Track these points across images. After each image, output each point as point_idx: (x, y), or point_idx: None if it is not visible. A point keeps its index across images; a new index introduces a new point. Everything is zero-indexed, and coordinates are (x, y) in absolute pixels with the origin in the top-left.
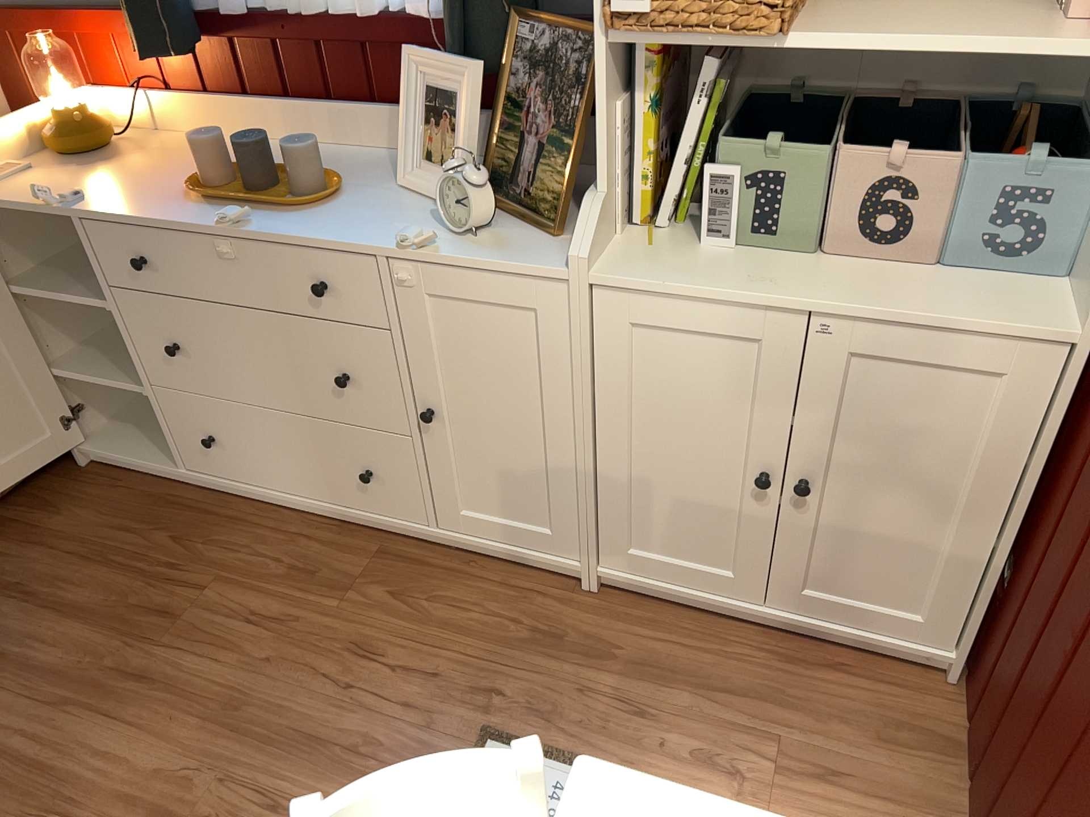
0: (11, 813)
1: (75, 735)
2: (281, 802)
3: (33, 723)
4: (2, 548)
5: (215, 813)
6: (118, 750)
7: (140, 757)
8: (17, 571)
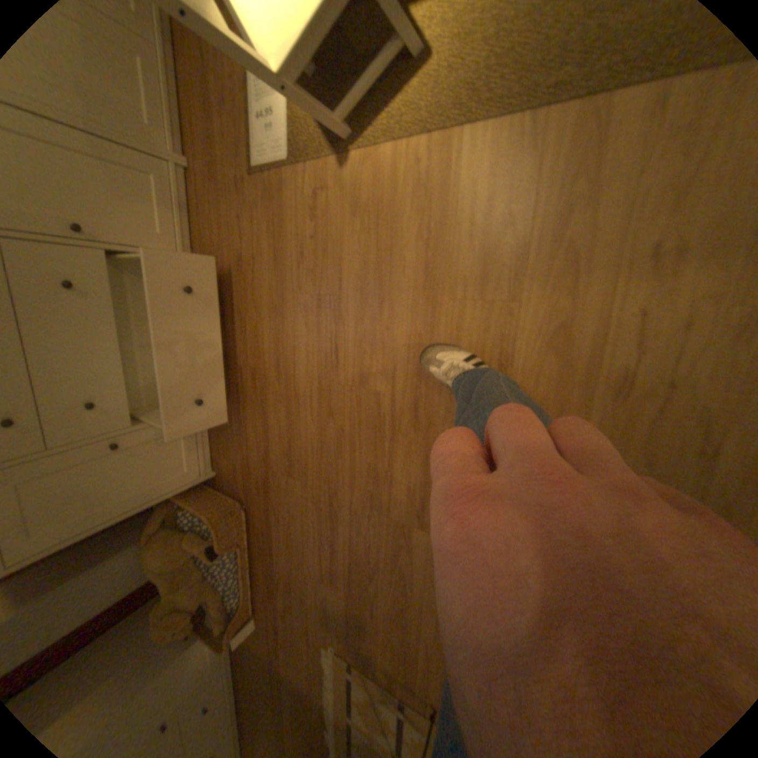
0: (336, 384)
1: (303, 379)
2: (297, 251)
3: (305, 405)
4: (252, 487)
5: (310, 281)
6: (302, 353)
7: (301, 339)
8: (257, 470)
